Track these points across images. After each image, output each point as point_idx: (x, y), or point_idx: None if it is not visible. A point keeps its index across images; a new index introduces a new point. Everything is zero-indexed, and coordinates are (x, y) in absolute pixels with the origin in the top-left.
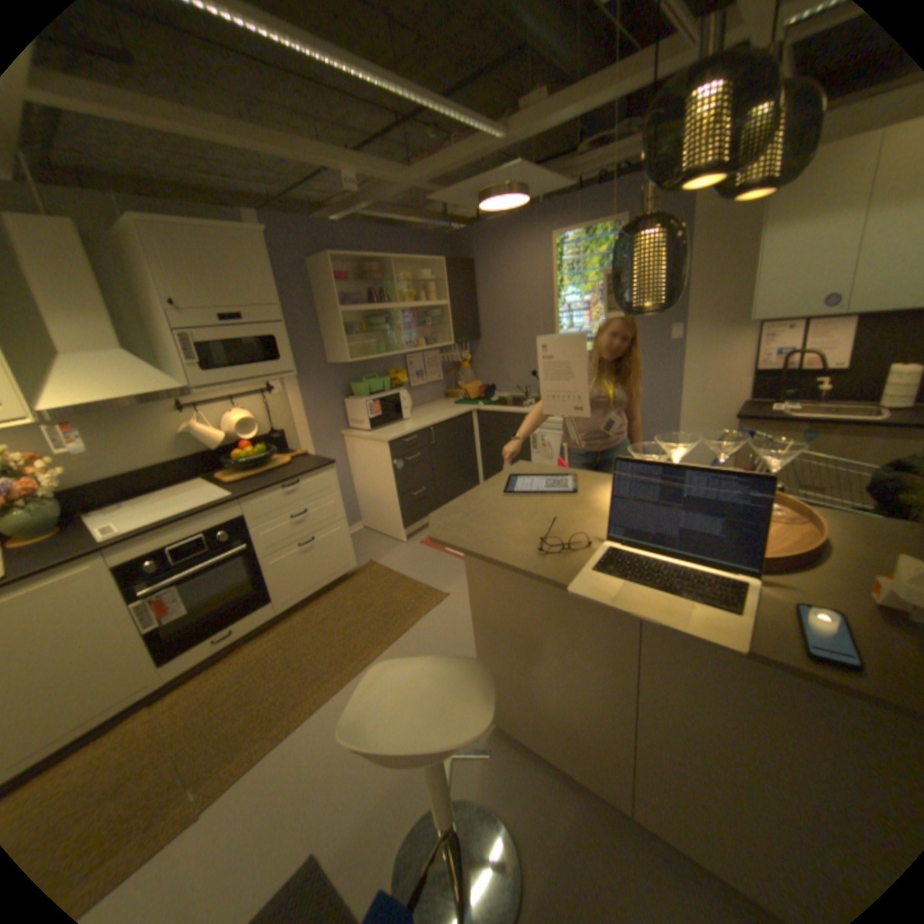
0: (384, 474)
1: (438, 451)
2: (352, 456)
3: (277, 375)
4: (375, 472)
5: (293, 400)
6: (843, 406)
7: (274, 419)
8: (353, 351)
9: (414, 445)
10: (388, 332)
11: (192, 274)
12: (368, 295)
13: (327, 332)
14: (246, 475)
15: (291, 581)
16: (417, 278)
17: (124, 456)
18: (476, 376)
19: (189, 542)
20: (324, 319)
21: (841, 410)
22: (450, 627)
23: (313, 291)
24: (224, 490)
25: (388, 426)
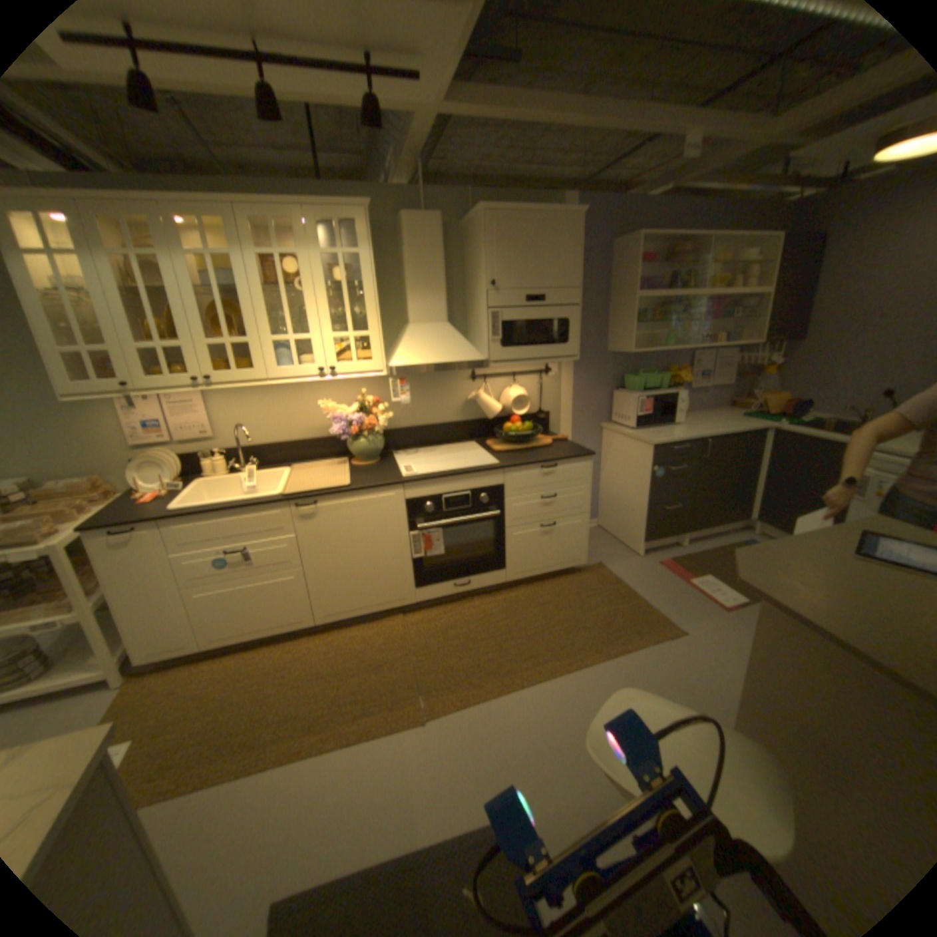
0: (638, 477)
1: (709, 467)
2: (607, 450)
3: (560, 358)
4: (628, 473)
5: (564, 384)
6: None
7: (543, 400)
8: (638, 340)
9: (683, 454)
10: (681, 322)
11: (514, 257)
12: (669, 278)
13: (615, 318)
14: (511, 448)
15: (526, 556)
16: (737, 258)
17: (427, 412)
18: (782, 384)
19: (459, 496)
20: (616, 303)
21: None
22: (684, 671)
23: (612, 273)
24: (492, 457)
25: (655, 427)
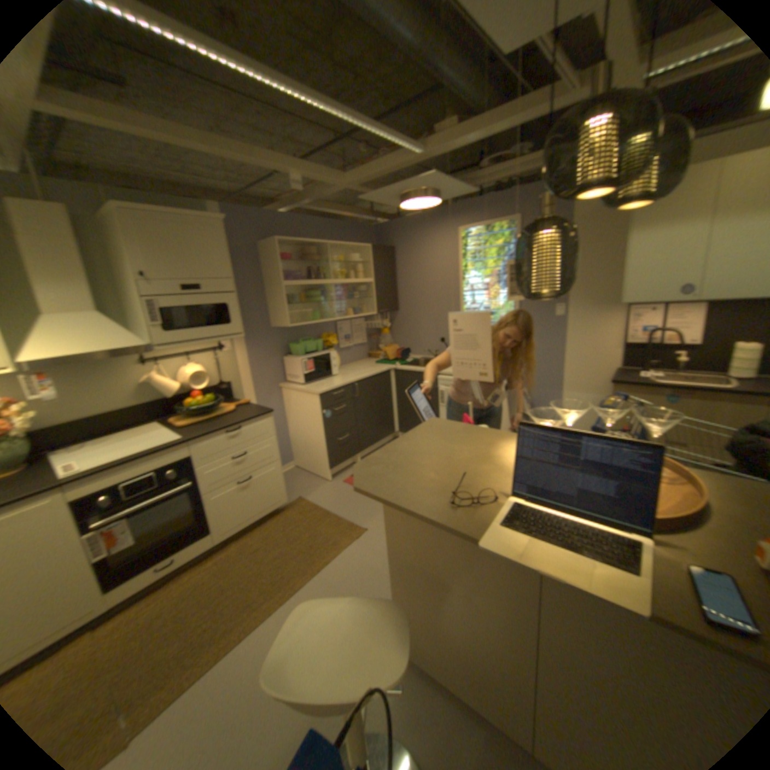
0: (312, 422)
1: (359, 403)
2: (286, 405)
3: (225, 336)
4: (305, 420)
5: (238, 357)
6: (698, 375)
7: (220, 373)
8: (291, 318)
9: (340, 398)
10: (320, 303)
11: (158, 252)
12: (305, 272)
13: (269, 302)
14: (193, 422)
15: (227, 516)
16: (347, 260)
17: (87, 403)
18: (393, 341)
19: (138, 481)
20: (268, 291)
21: (697, 379)
22: (365, 561)
23: (260, 268)
24: (173, 434)
25: (318, 381)
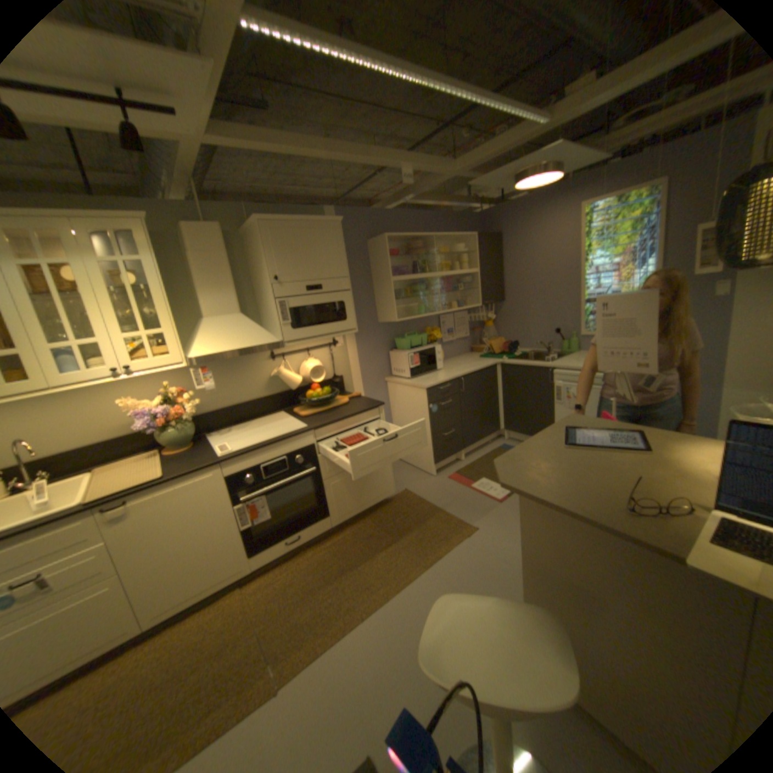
0: (419, 415)
1: (465, 398)
2: (393, 399)
3: (342, 332)
4: (412, 413)
5: (350, 352)
6: None
7: (336, 367)
8: (399, 313)
9: (446, 392)
10: (426, 297)
11: (290, 257)
12: (411, 266)
13: (379, 298)
14: (315, 411)
15: (344, 500)
16: (452, 251)
17: (234, 392)
18: (498, 333)
19: (276, 462)
20: (377, 287)
21: None
22: (481, 560)
23: (370, 265)
24: (301, 422)
25: (423, 375)
